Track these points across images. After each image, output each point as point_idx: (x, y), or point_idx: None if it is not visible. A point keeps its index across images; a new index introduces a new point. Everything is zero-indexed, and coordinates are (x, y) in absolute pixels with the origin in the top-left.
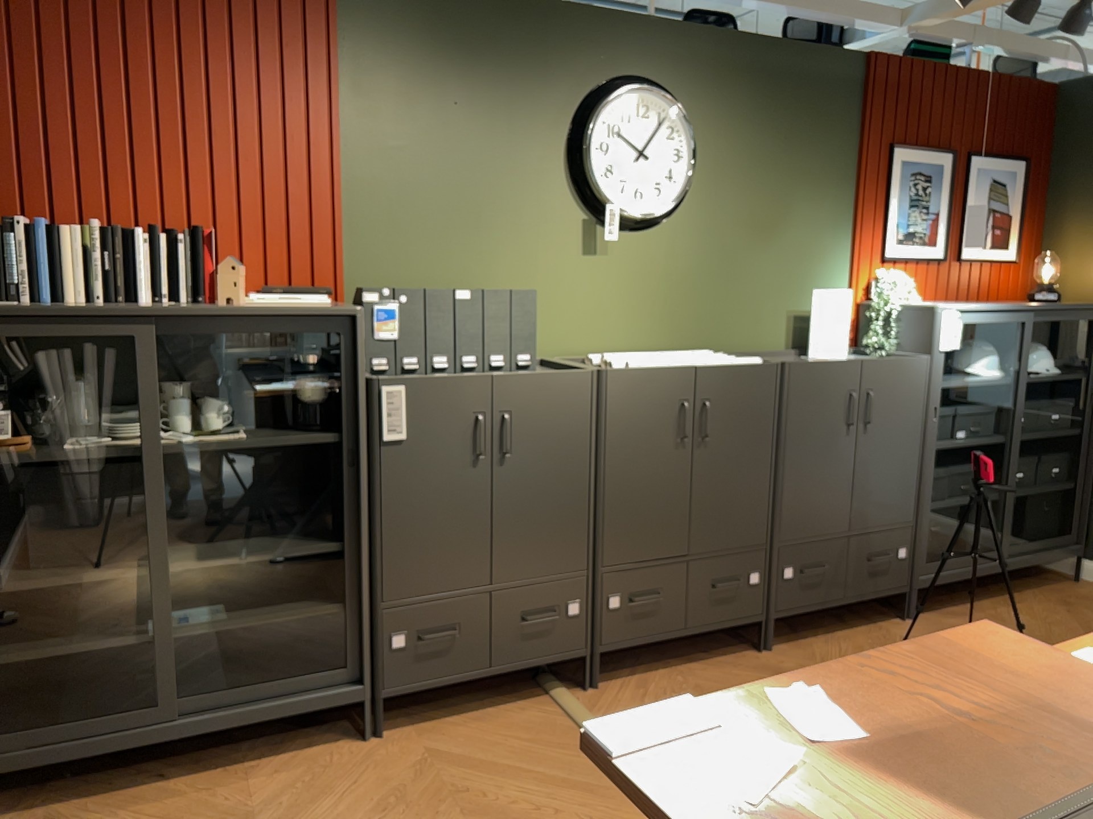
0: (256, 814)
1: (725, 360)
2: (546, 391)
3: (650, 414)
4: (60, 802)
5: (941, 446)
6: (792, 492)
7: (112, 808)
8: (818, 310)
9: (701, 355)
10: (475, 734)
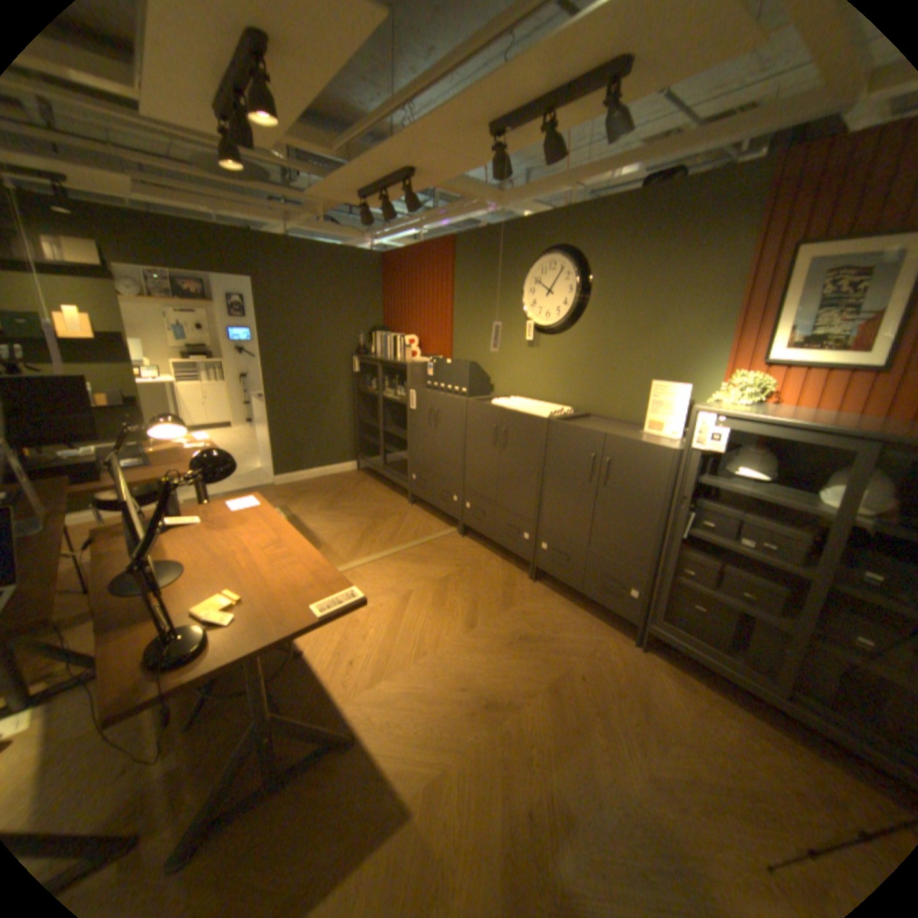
0: (372, 497)
1: (531, 410)
2: (449, 404)
3: (483, 426)
4: (373, 478)
5: (703, 536)
6: (549, 499)
7: (372, 483)
8: (654, 396)
9: (541, 408)
10: (420, 518)
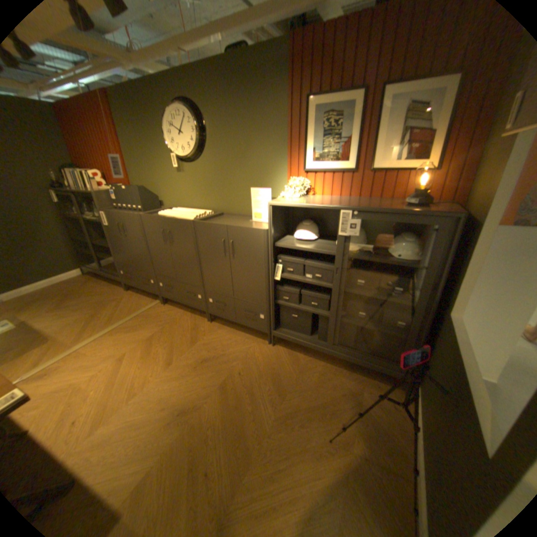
0: (94, 293)
1: (183, 216)
2: (129, 219)
3: (155, 231)
4: (95, 278)
5: (287, 277)
6: (205, 272)
7: (94, 282)
8: (253, 198)
9: (191, 213)
10: (133, 300)
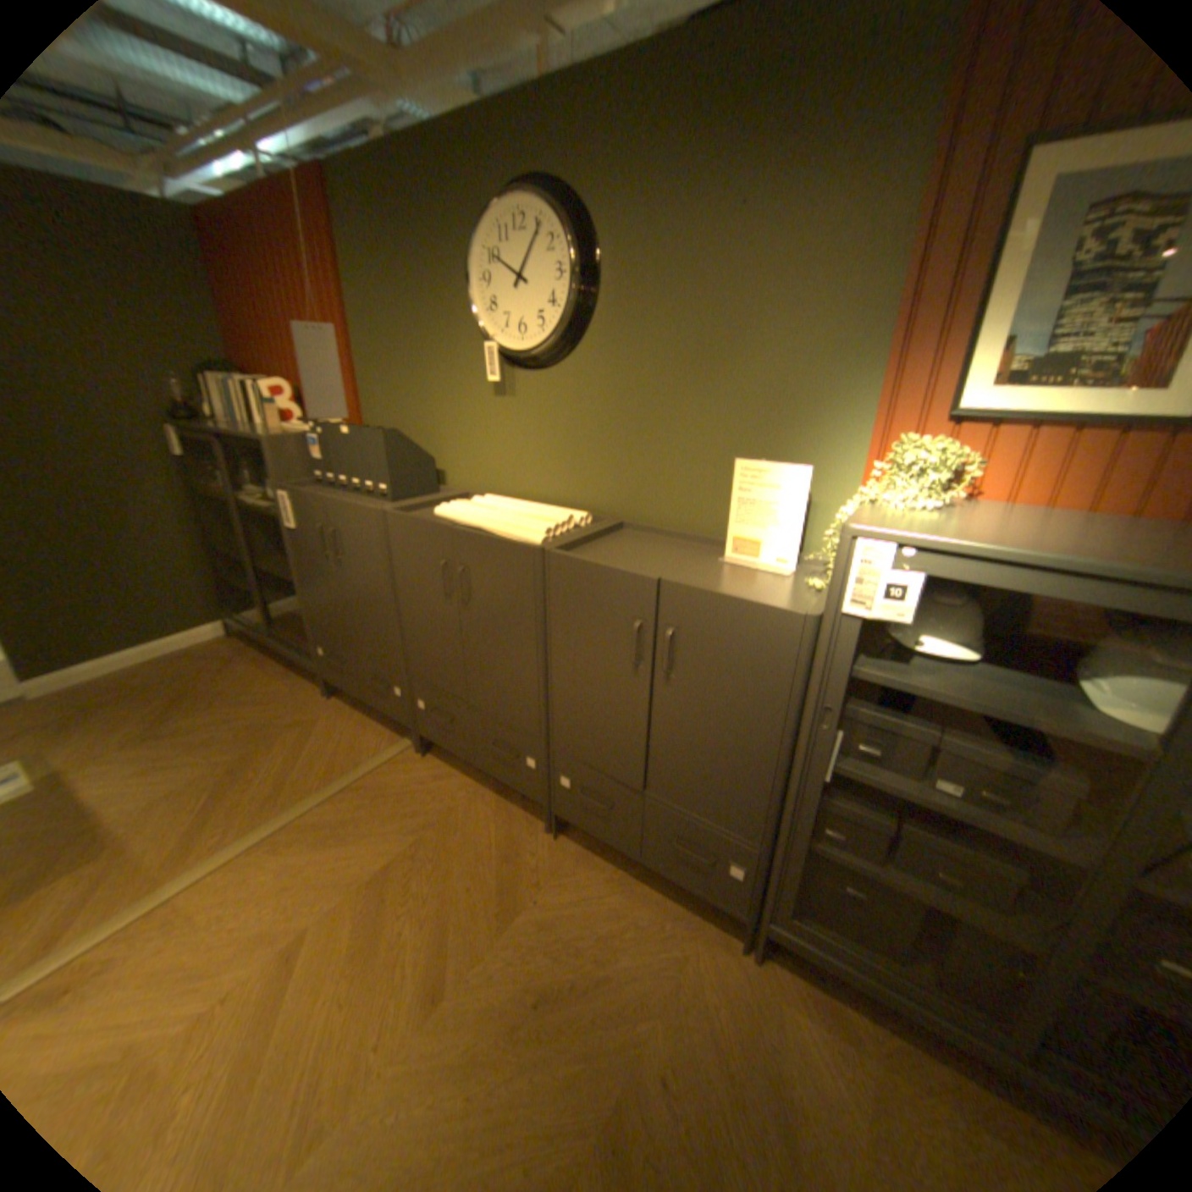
0: (245, 696)
1: (508, 528)
2: (351, 519)
3: (420, 562)
4: (255, 650)
5: (861, 777)
6: (561, 702)
7: (251, 662)
8: (739, 490)
9: (529, 519)
10: (341, 729)
